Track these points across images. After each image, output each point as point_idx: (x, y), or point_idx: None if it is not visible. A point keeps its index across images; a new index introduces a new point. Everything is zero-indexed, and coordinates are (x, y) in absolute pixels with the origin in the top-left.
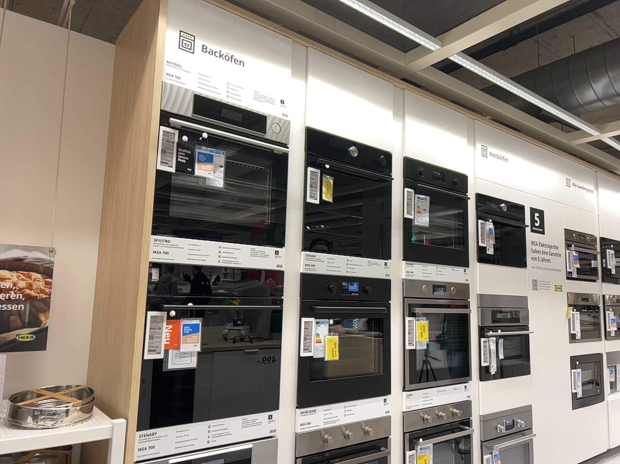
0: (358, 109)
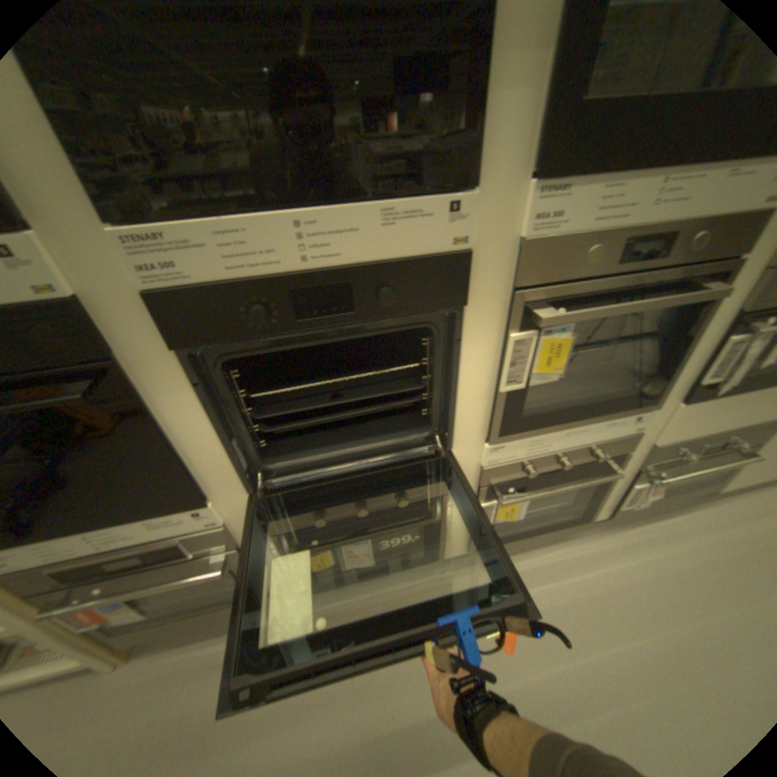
0: None
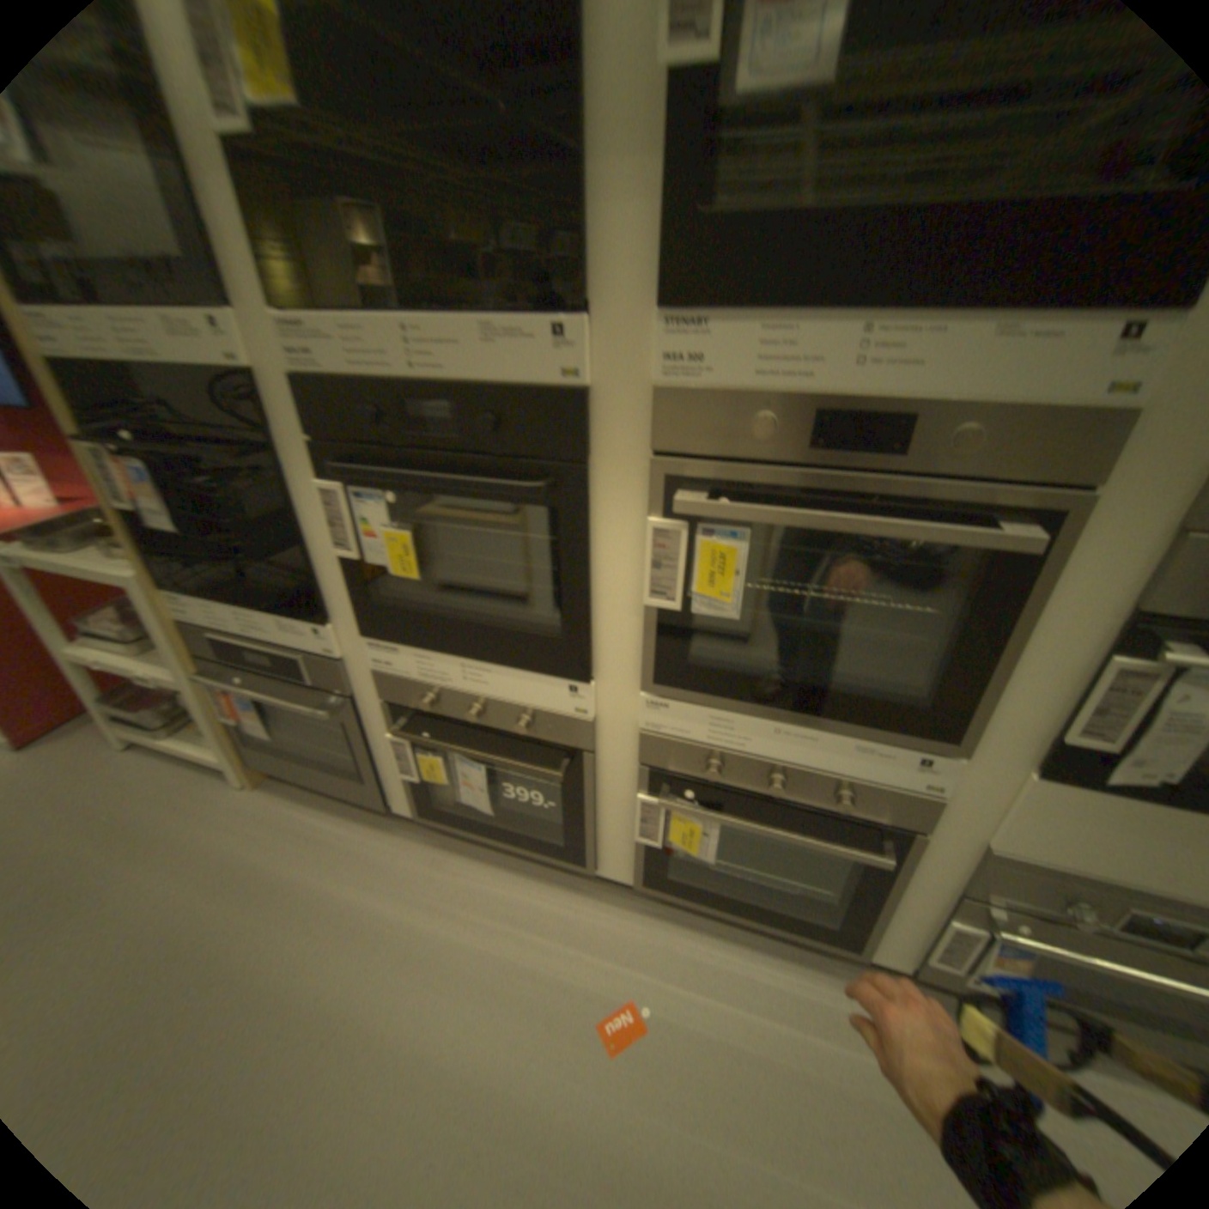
0: None
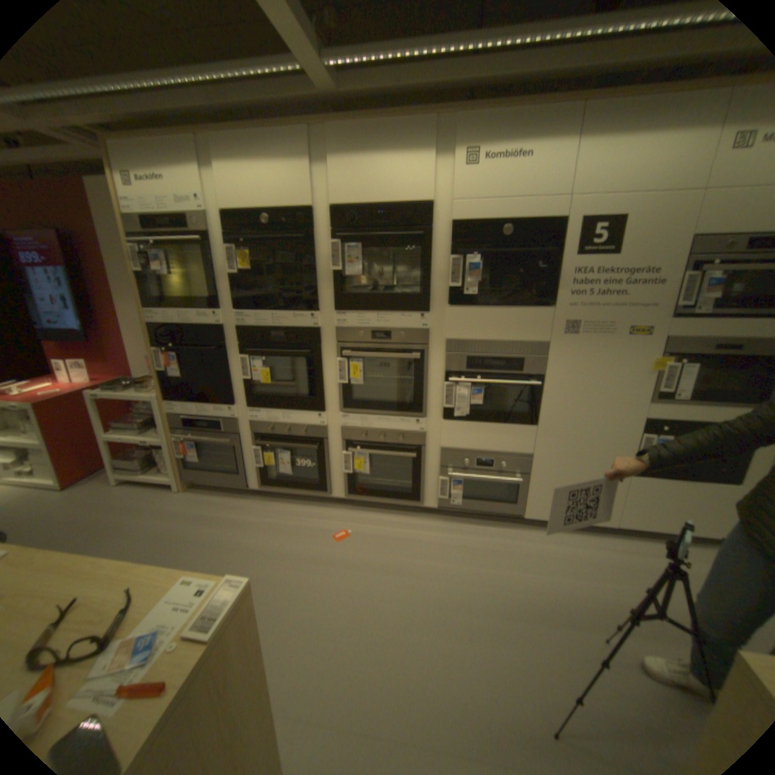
0: (267, 168)
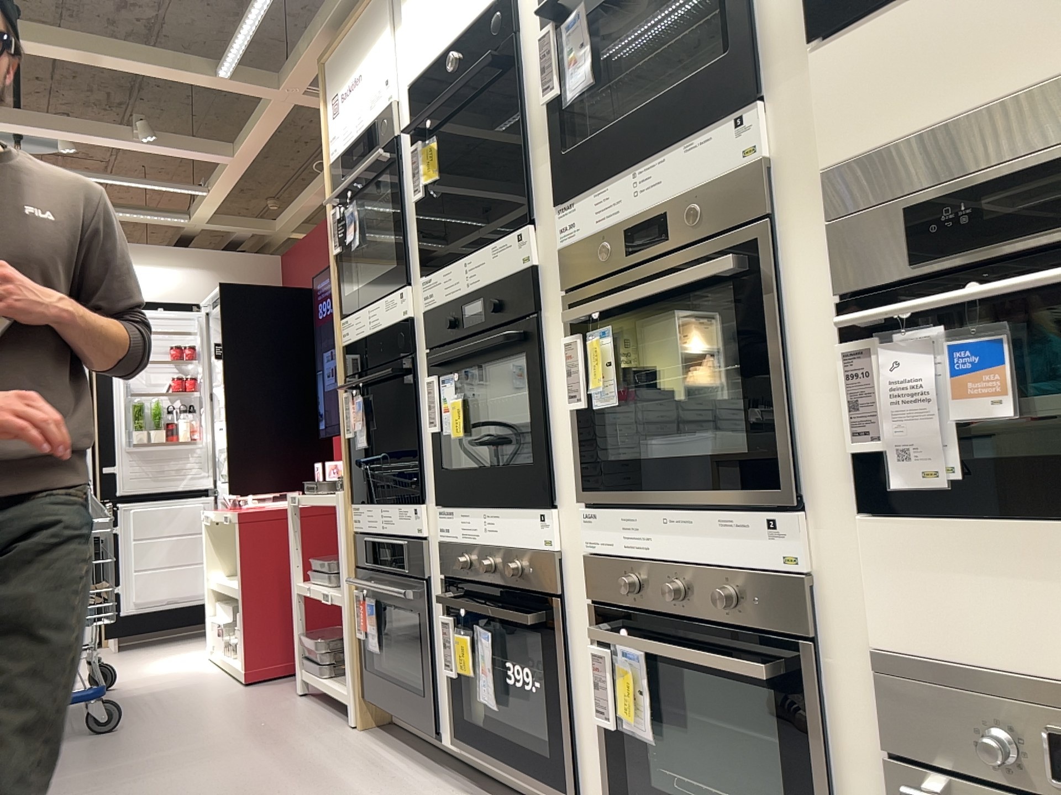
0: None
